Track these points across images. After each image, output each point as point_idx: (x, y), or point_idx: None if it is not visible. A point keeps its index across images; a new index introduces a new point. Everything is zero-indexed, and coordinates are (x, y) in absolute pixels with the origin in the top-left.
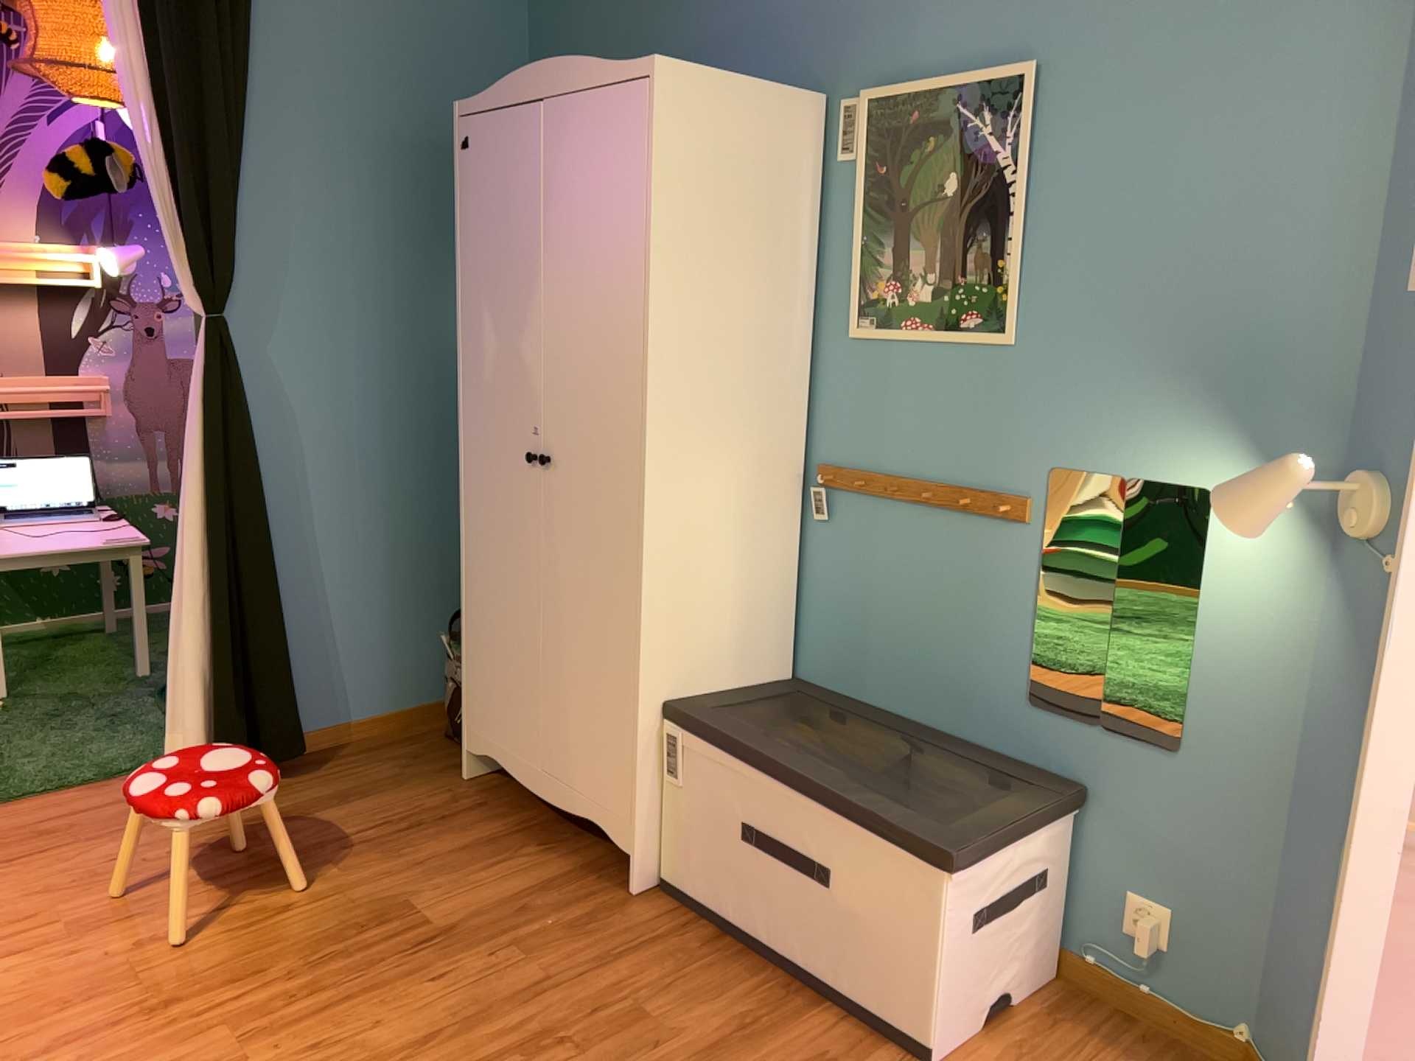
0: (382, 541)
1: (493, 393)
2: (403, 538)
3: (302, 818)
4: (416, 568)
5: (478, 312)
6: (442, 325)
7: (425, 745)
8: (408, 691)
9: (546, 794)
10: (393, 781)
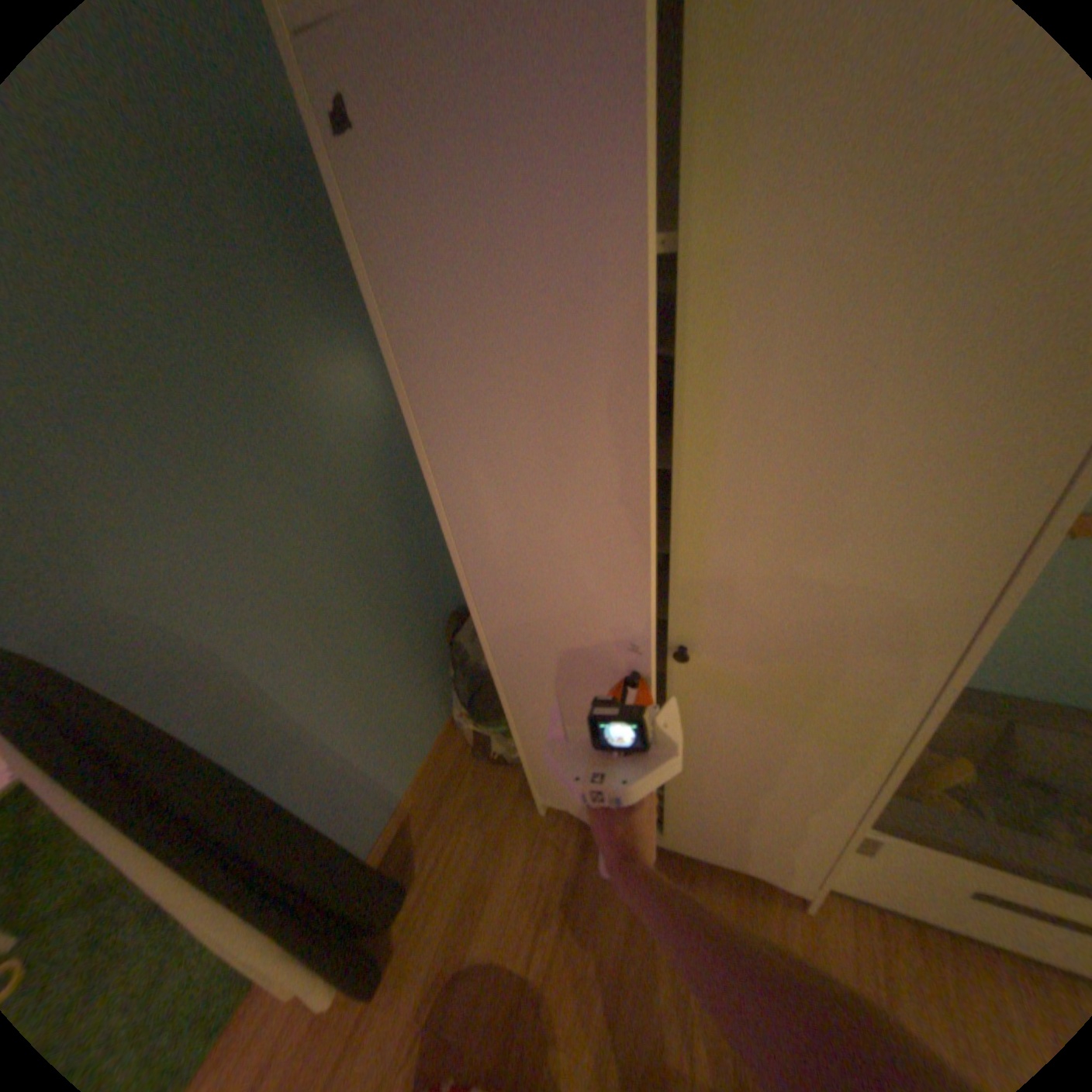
0: (363, 669)
1: (542, 569)
2: (378, 651)
3: (465, 977)
4: (397, 662)
5: (479, 464)
6: (316, 426)
7: (474, 781)
8: (428, 740)
9: (677, 849)
10: (493, 854)
